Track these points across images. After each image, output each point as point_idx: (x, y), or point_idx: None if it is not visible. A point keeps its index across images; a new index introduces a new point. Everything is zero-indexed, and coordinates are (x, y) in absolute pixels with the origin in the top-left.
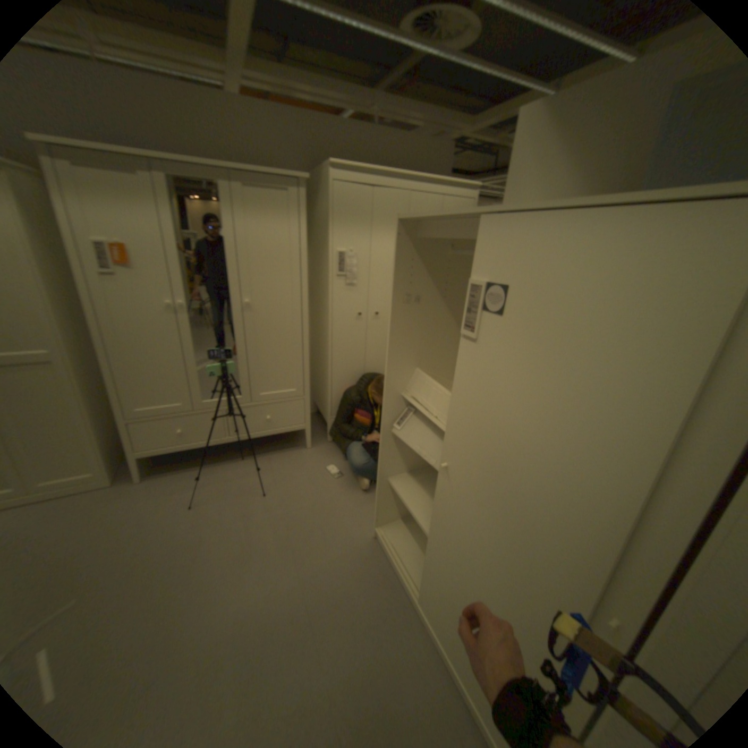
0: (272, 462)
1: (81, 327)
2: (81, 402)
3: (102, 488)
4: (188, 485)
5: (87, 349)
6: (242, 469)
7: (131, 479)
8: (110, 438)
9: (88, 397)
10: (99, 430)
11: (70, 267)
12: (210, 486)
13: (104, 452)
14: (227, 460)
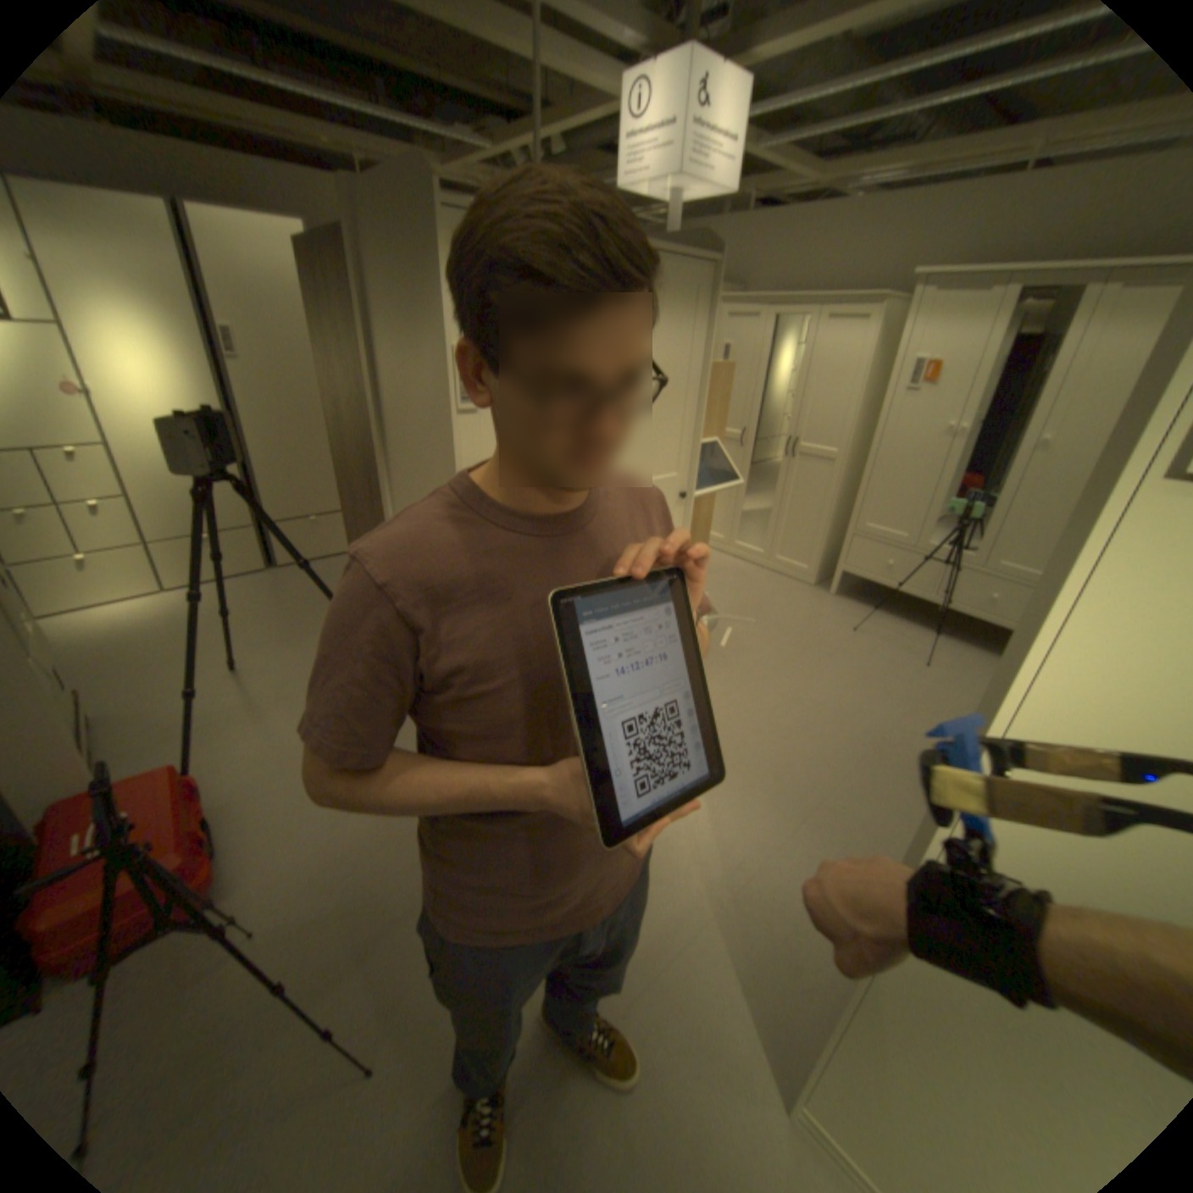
0: (968, 655)
1: (868, 440)
2: (833, 503)
3: (807, 585)
4: (867, 620)
5: (862, 462)
6: (928, 639)
7: (829, 592)
8: (835, 550)
9: (840, 502)
10: (831, 535)
11: (889, 385)
12: (884, 631)
13: (824, 555)
14: (920, 626)
